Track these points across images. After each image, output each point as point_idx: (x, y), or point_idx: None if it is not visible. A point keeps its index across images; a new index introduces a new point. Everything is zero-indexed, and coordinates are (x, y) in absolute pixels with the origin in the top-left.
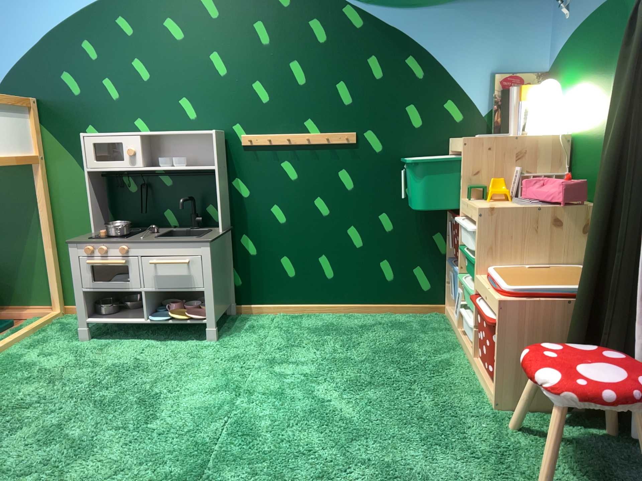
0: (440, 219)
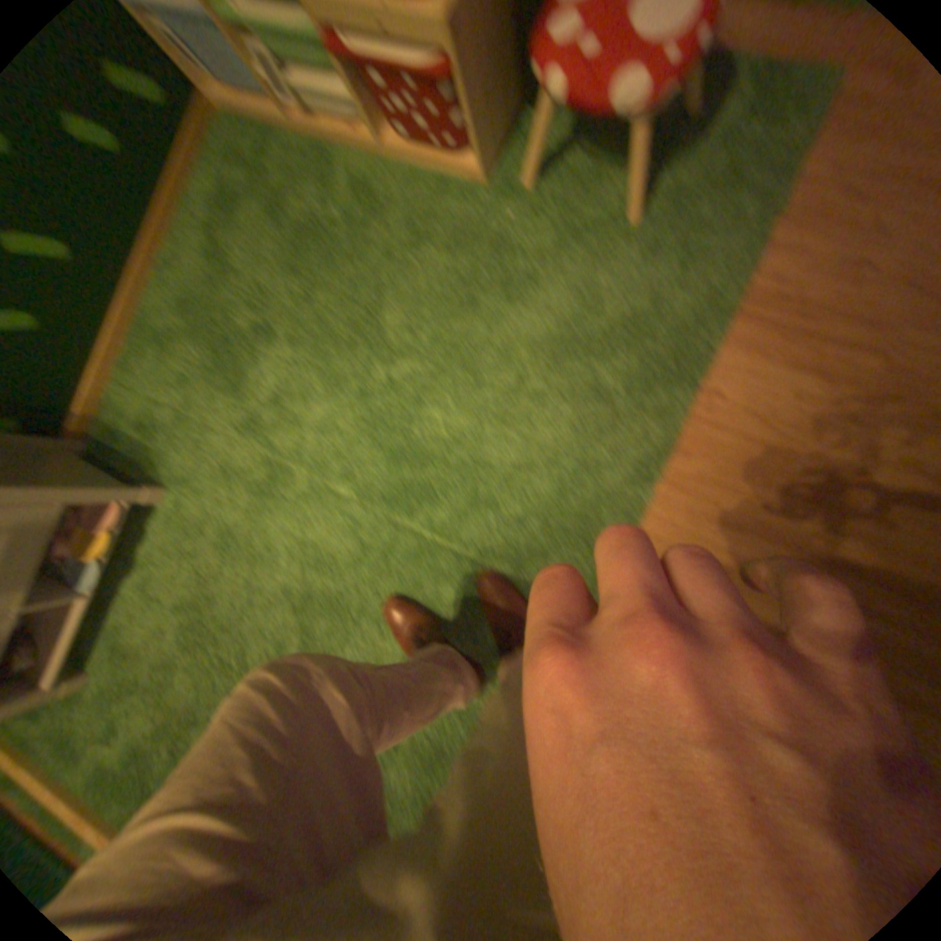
0: None
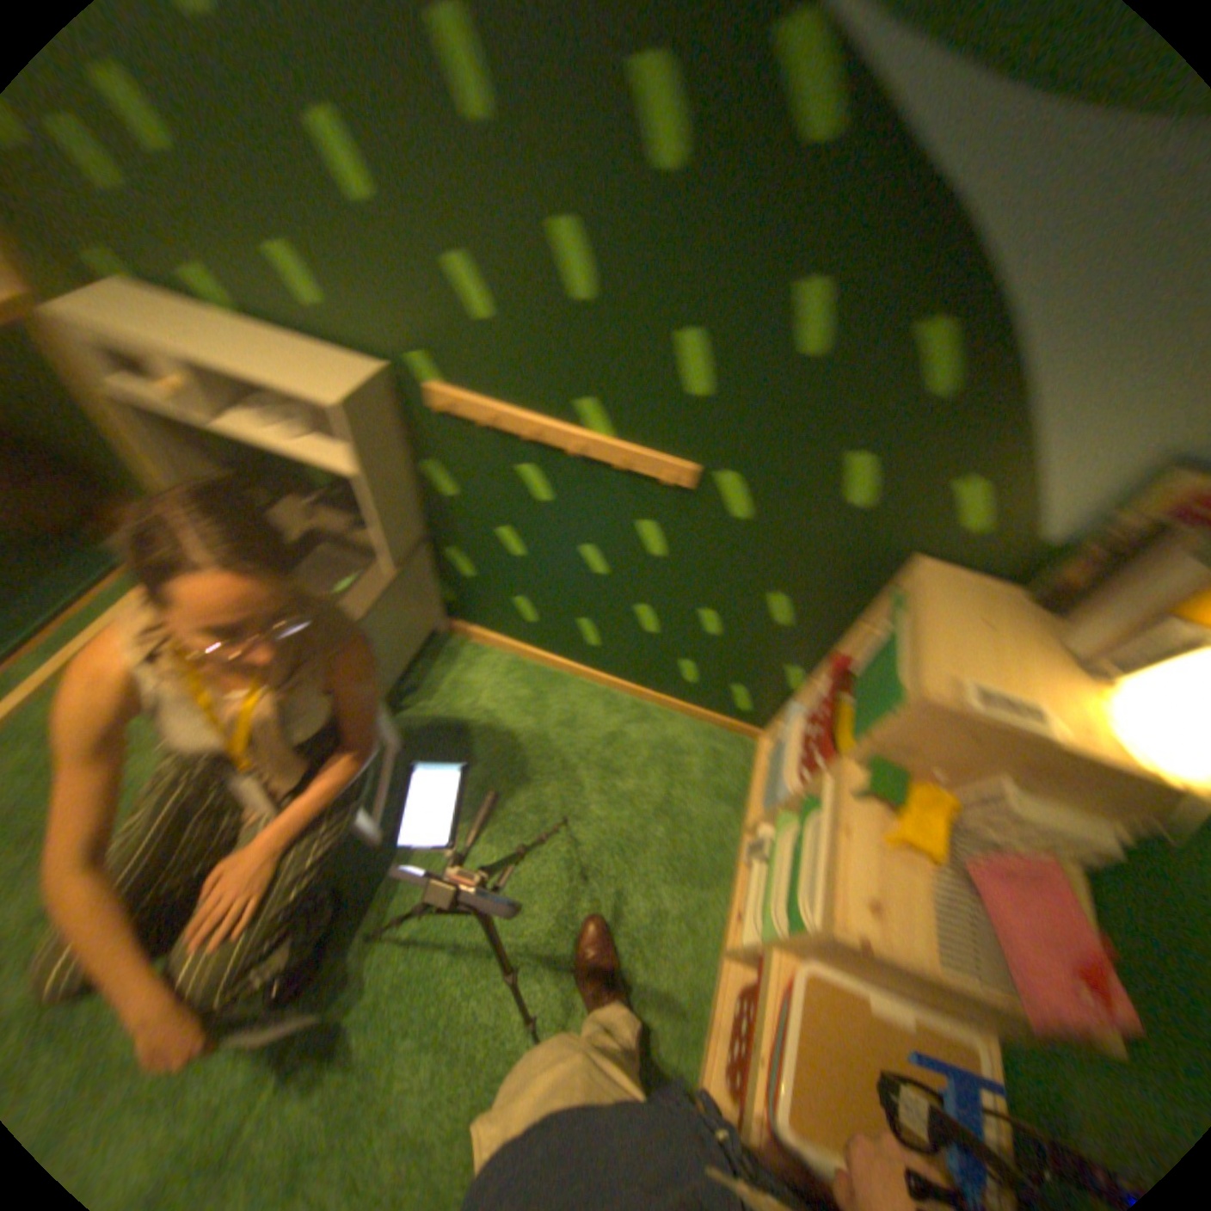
0: (814, 659)
